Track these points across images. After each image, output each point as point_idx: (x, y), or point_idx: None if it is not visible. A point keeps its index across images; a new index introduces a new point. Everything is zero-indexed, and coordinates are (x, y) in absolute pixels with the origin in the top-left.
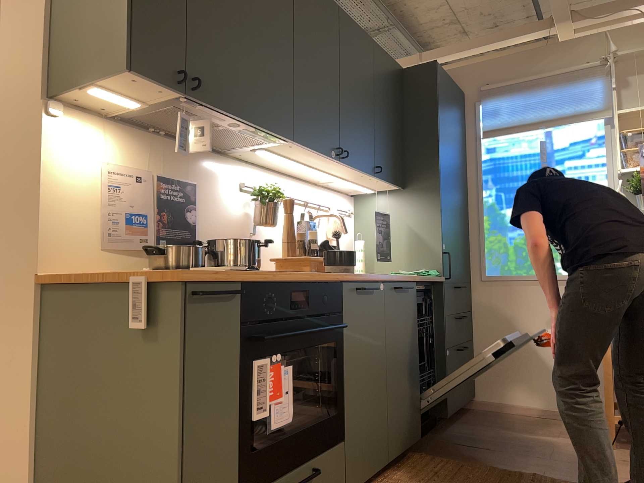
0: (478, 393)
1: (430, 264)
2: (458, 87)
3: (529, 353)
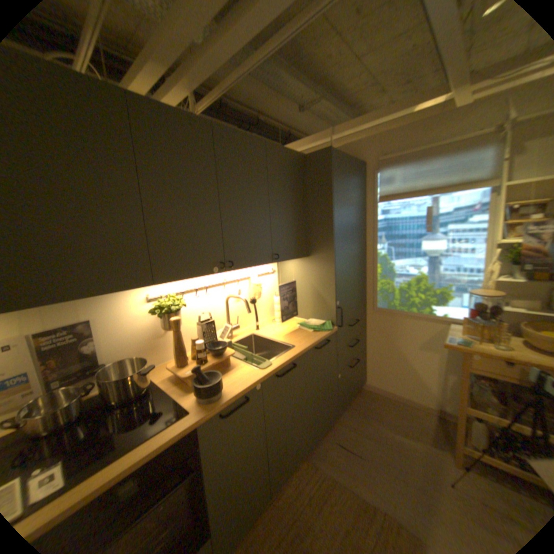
0: (368, 381)
1: (327, 315)
2: (362, 156)
3: (405, 365)
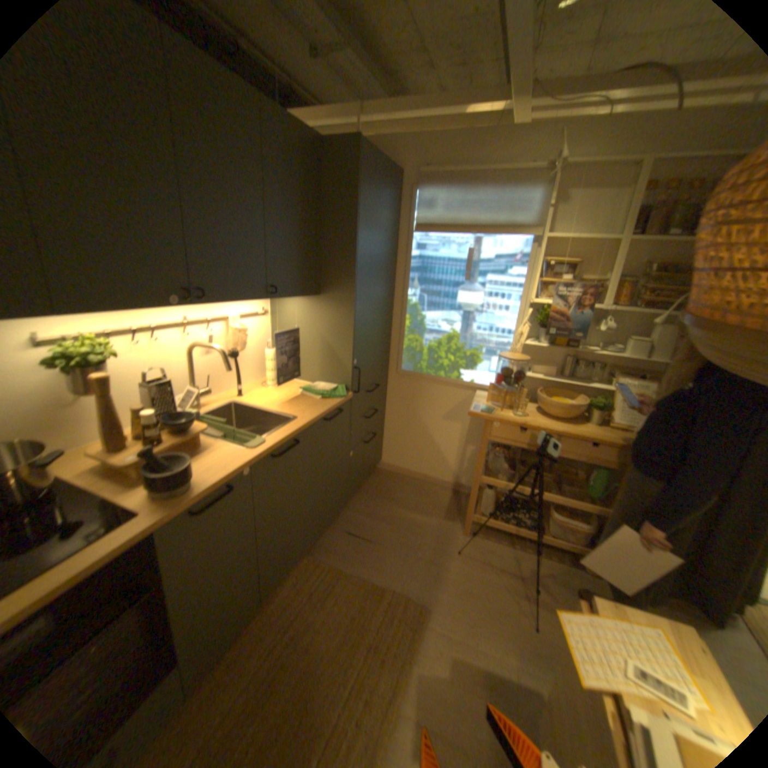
0: (383, 458)
1: (340, 378)
2: (399, 160)
3: (425, 437)
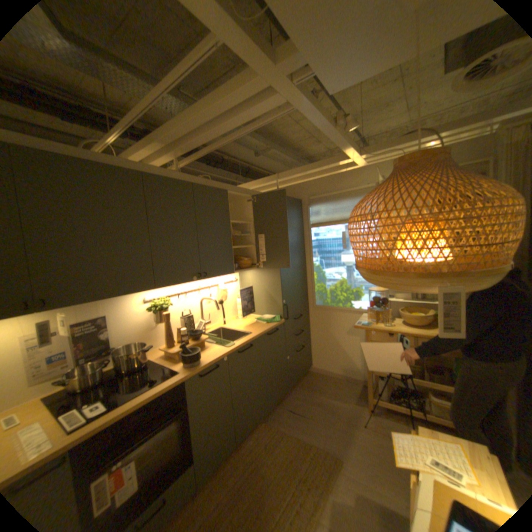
0: (313, 364)
1: (276, 311)
2: (298, 195)
3: (338, 348)
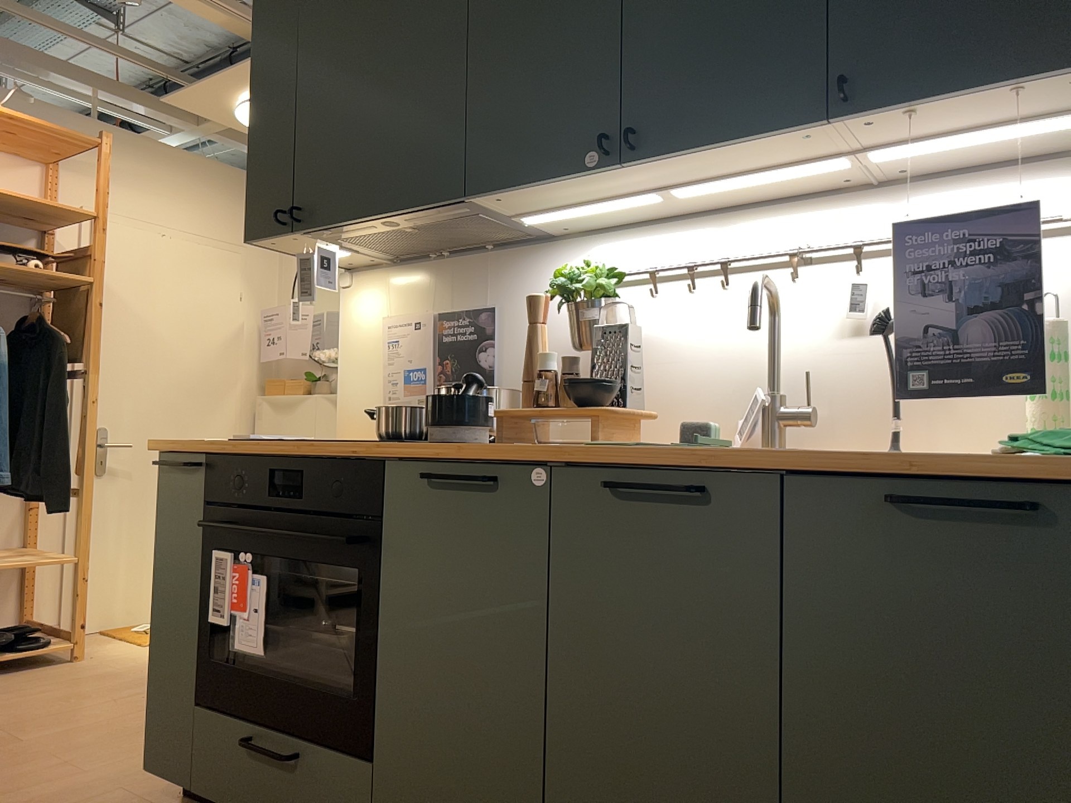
0: None
1: None
2: None
3: None
